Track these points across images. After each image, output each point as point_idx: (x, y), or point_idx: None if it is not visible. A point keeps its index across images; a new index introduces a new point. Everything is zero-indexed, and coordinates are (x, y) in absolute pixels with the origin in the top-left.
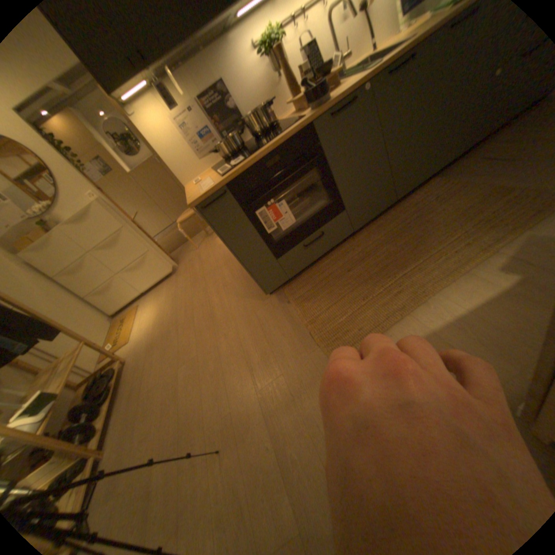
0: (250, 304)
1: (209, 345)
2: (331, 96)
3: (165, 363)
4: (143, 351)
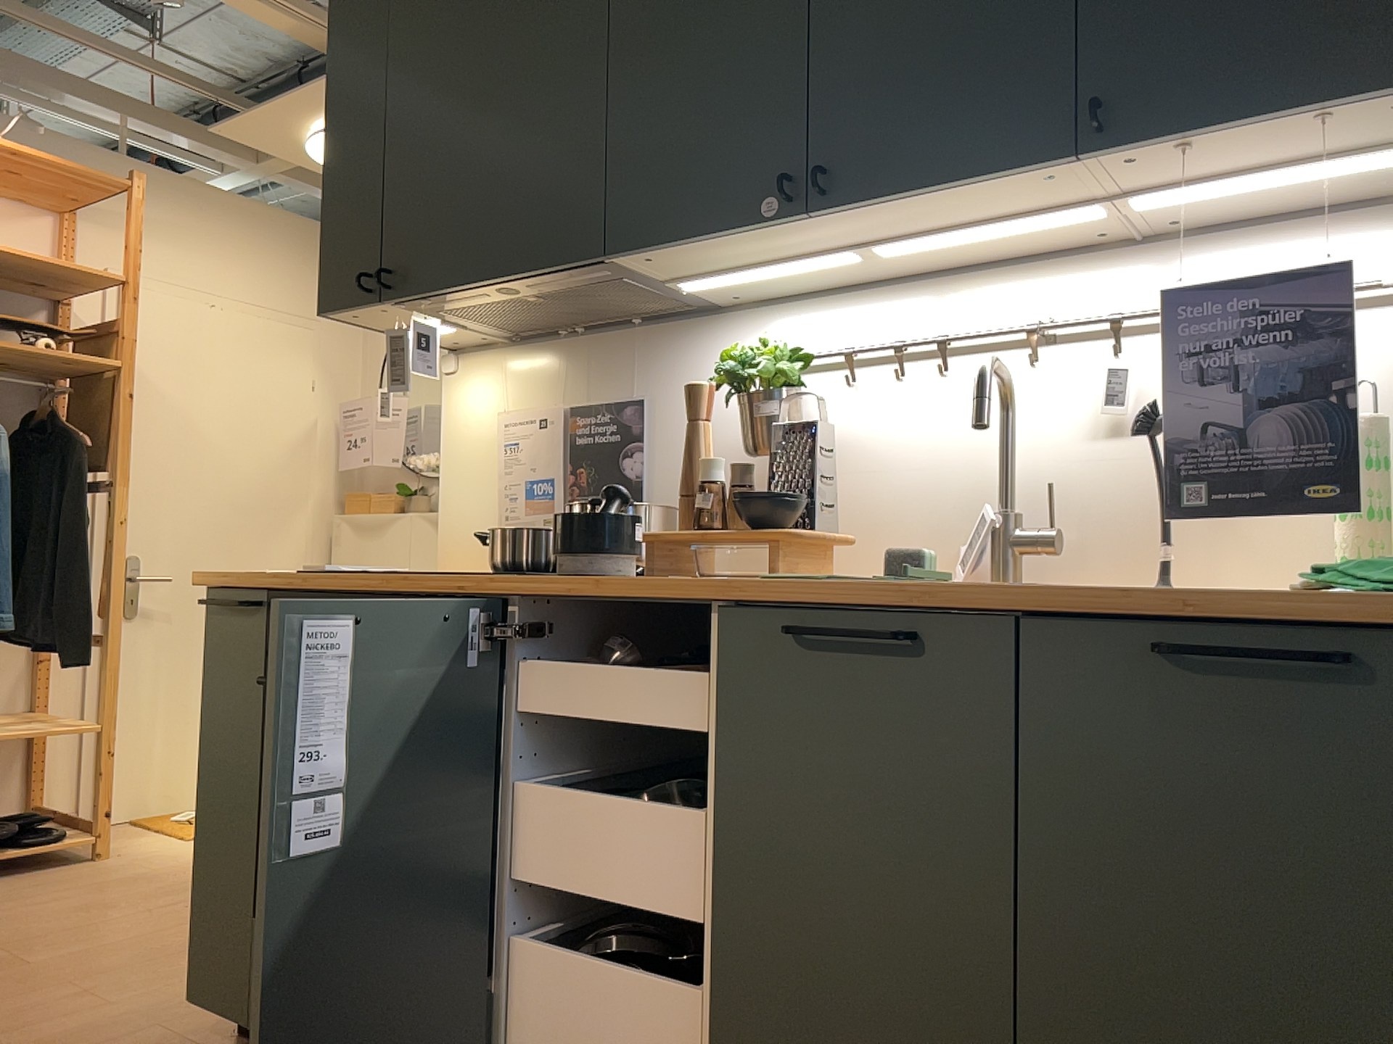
0: (204, 1008)
1: (51, 977)
2: (612, 578)
3: (32, 923)
4: (120, 875)
